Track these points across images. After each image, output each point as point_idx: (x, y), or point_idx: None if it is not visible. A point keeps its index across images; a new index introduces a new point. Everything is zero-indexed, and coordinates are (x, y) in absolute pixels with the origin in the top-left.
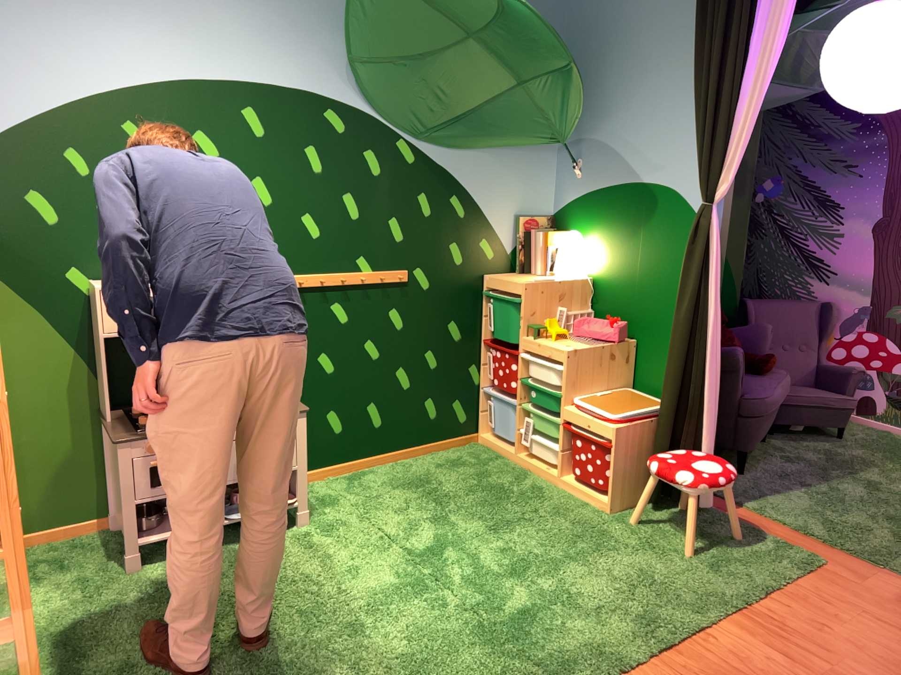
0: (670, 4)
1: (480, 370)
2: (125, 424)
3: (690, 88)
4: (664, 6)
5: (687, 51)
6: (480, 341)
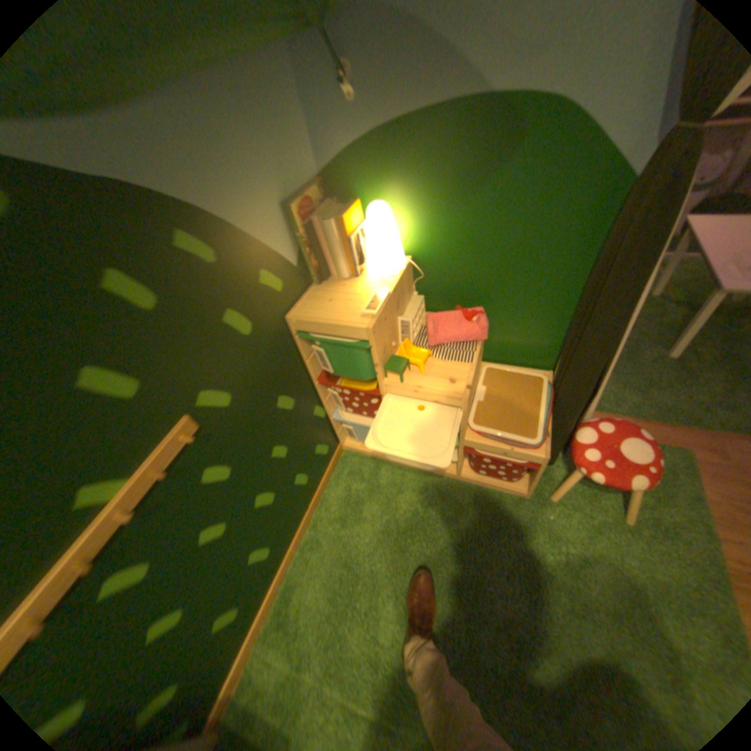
0: None
1: (322, 404)
2: None
3: None
4: None
5: None
6: (312, 383)
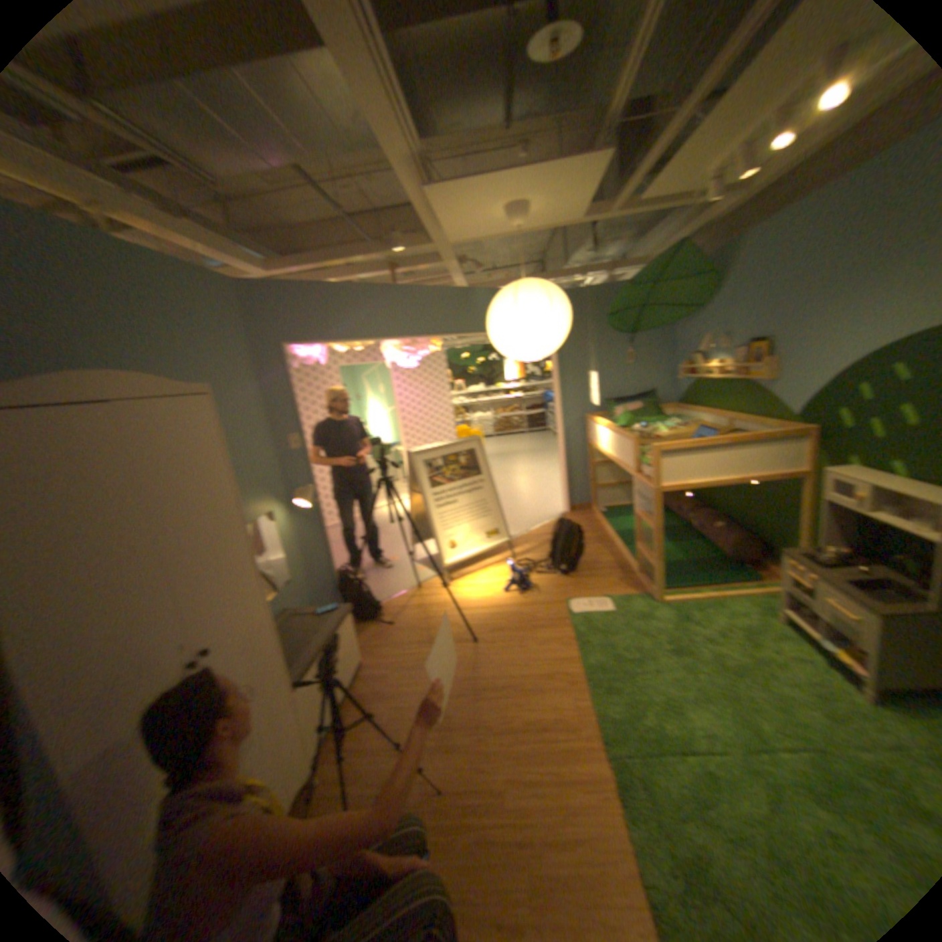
0: None
1: None
2: (819, 553)
3: None
4: None
5: None
6: None
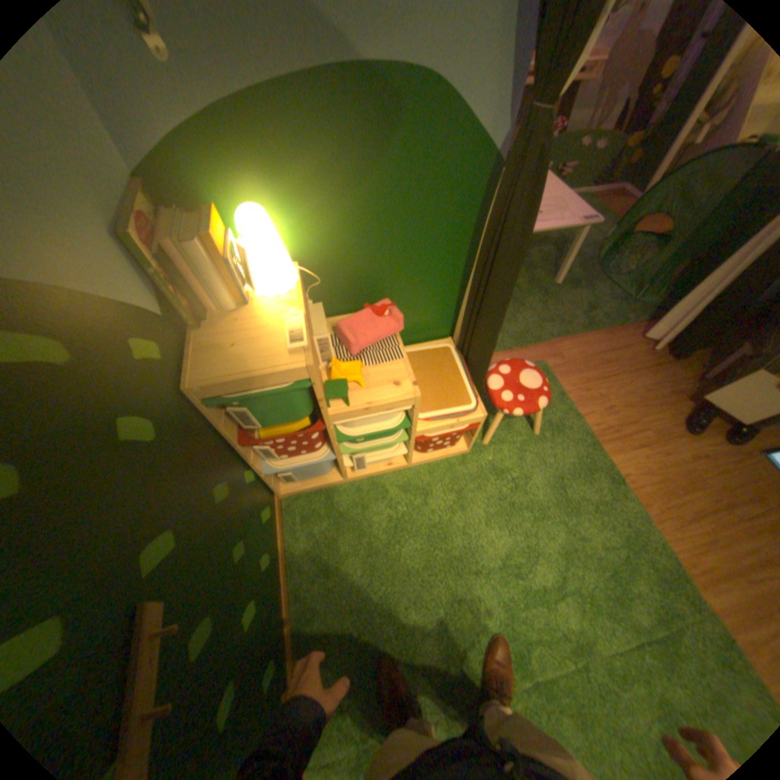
0: None
1: (249, 466)
2: None
3: None
4: None
5: None
6: (232, 449)
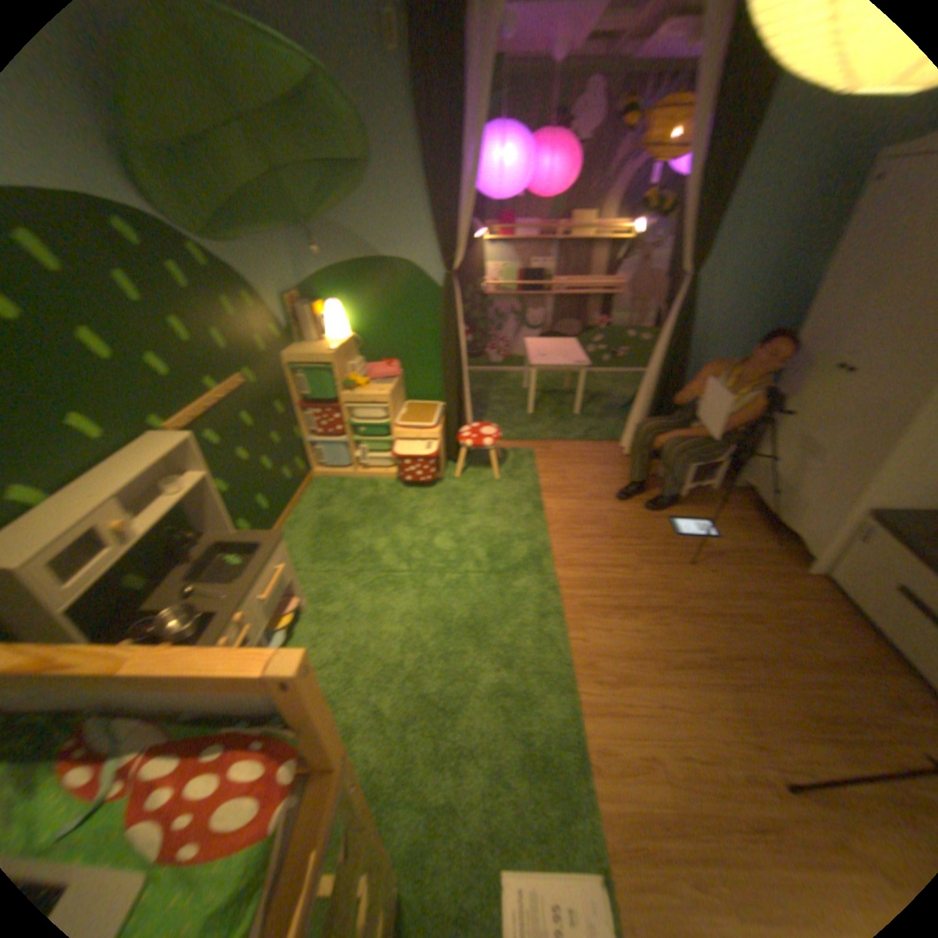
0: (377, 99)
1: (301, 428)
2: None
3: (410, 181)
4: (371, 100)
5: (401, 148)
6: (295, 407)
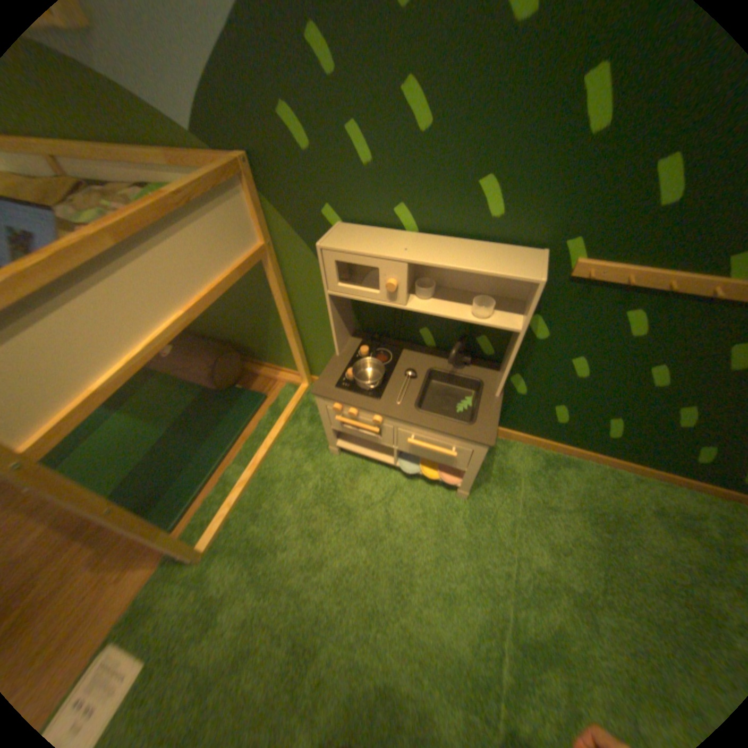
0: None
1: None
2: (344, 366)
3: None
4: None
5: None
6: None
